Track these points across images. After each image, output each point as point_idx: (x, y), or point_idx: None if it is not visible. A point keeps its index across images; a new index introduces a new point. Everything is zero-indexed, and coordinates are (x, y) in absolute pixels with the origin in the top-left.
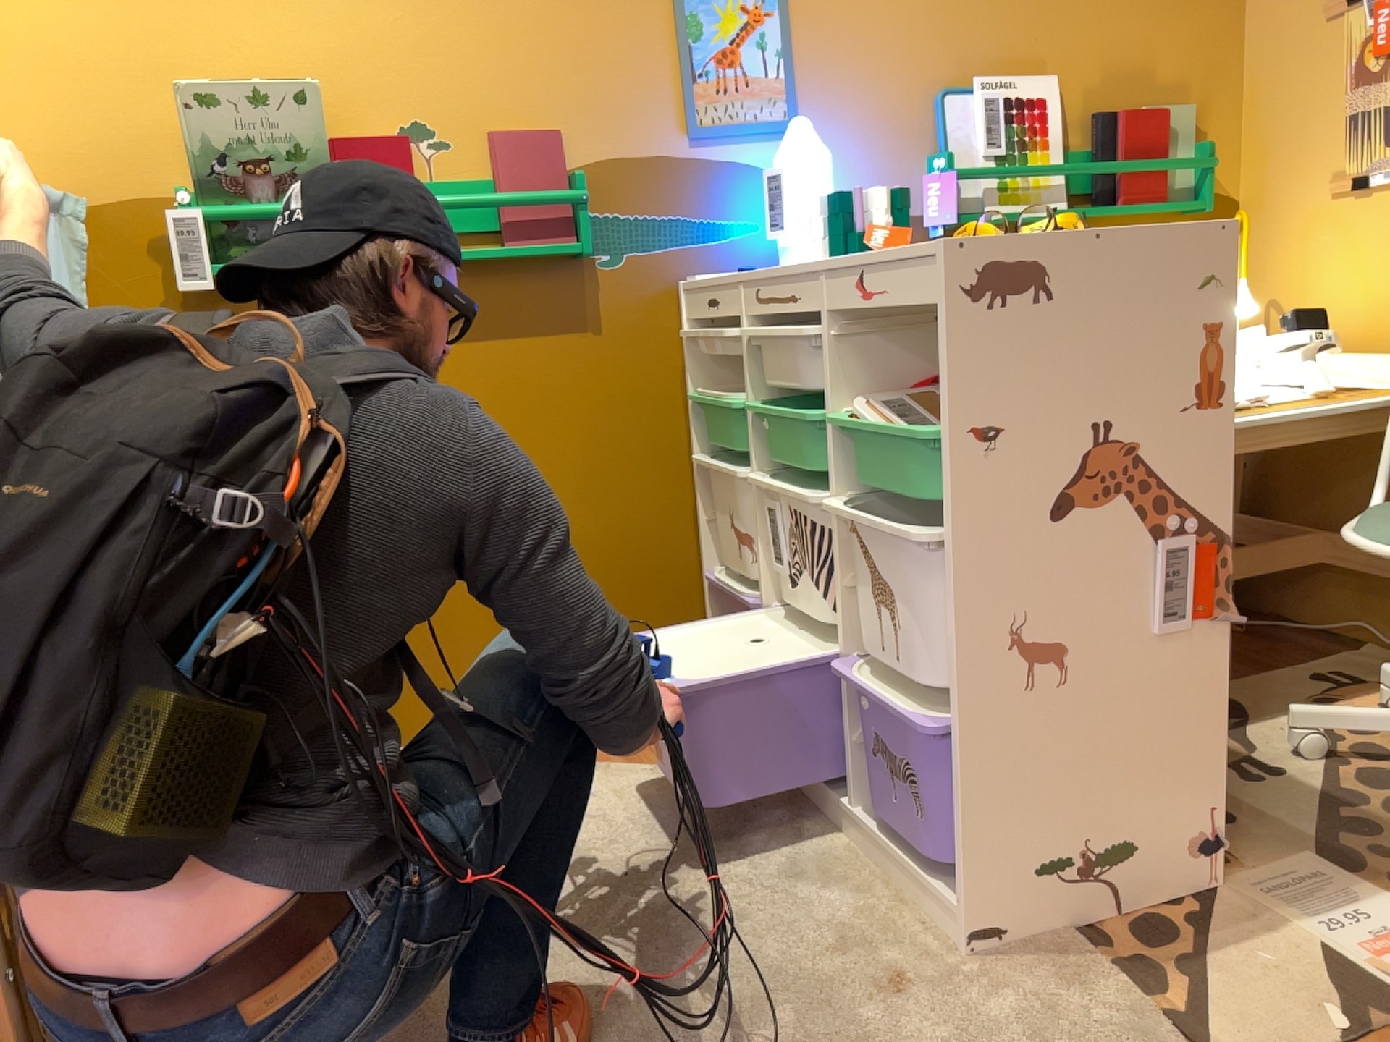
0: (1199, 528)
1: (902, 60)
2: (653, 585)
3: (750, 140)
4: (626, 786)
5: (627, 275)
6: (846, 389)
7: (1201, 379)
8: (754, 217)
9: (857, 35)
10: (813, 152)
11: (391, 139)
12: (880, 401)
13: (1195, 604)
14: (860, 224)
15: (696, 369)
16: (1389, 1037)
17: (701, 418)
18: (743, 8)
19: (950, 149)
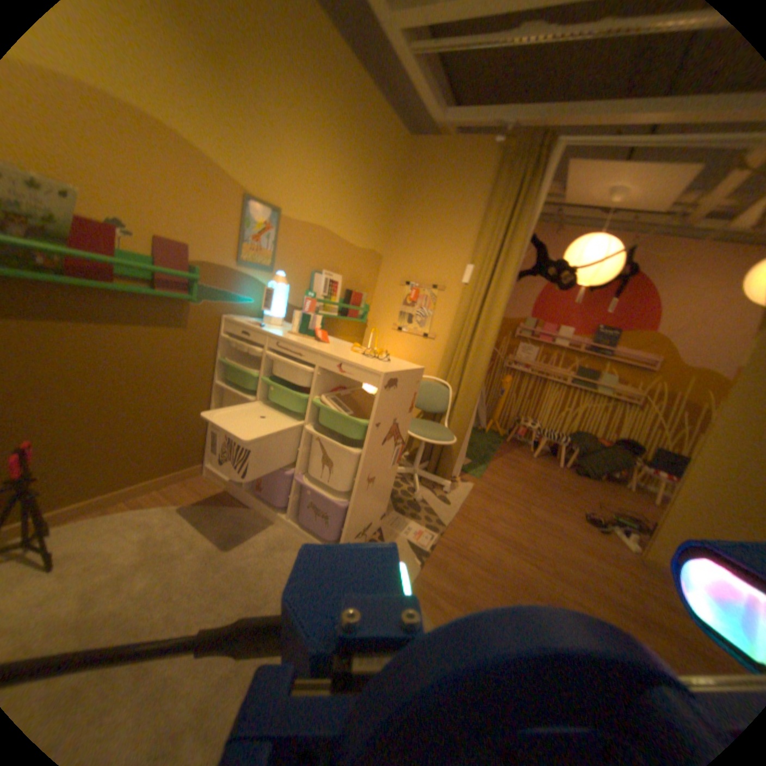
0: (402, 441)
1: (305, 258)
2: (188, 431)
3: (257, 271)
4: (185, 520)
5: (203, 311)
6: (318, 391)
7: (411, 405)
8: (252, 298)
9: (296, 246)
10: (285, 288)
11: (100, 224)
12: (329, 397)
13: (398, 460)
14: (311, 326)
15: (223, 351)
16: (426, 560)
17: (220, 370)
18: (265, 223)
19: (313, 291)
